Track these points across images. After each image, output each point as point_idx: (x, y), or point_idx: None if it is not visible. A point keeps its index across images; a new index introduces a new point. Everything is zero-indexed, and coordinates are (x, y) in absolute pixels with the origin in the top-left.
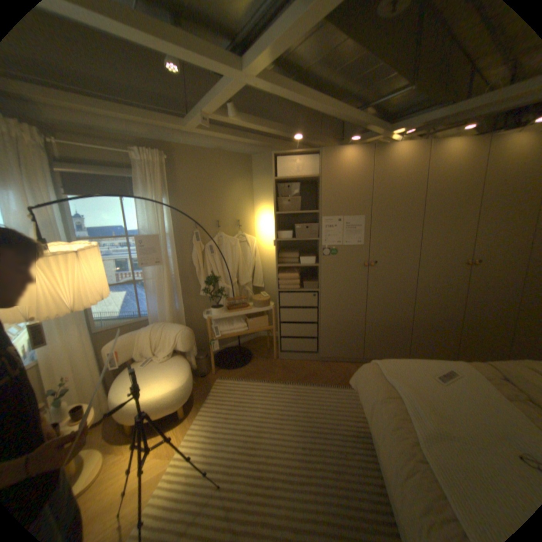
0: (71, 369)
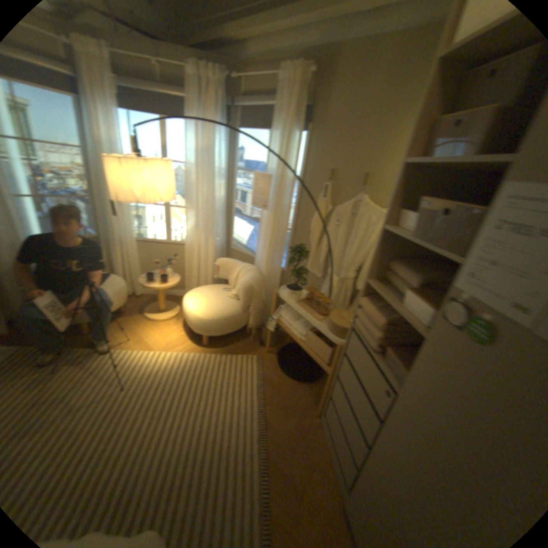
0: (200, 260)
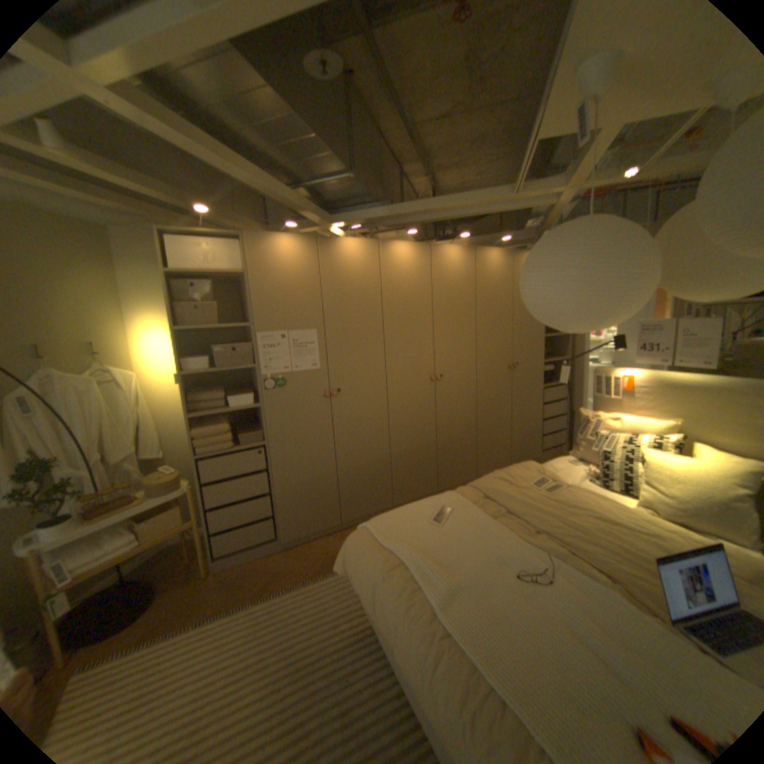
0: None
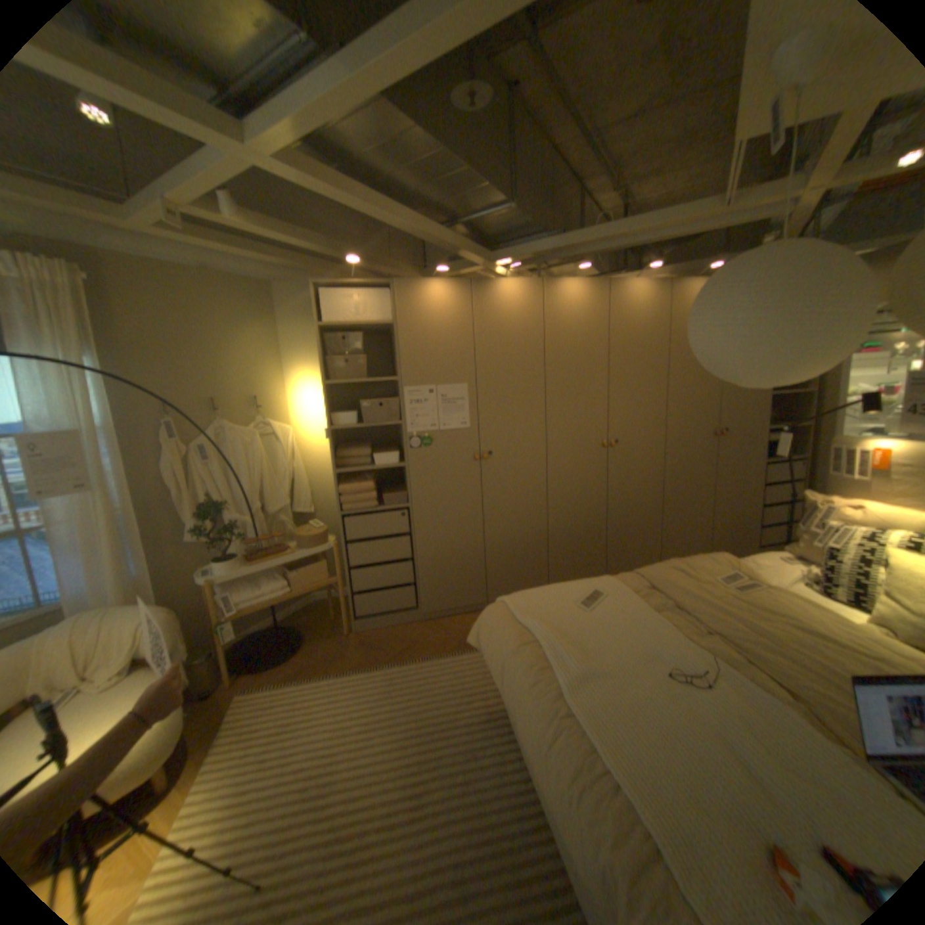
0: None
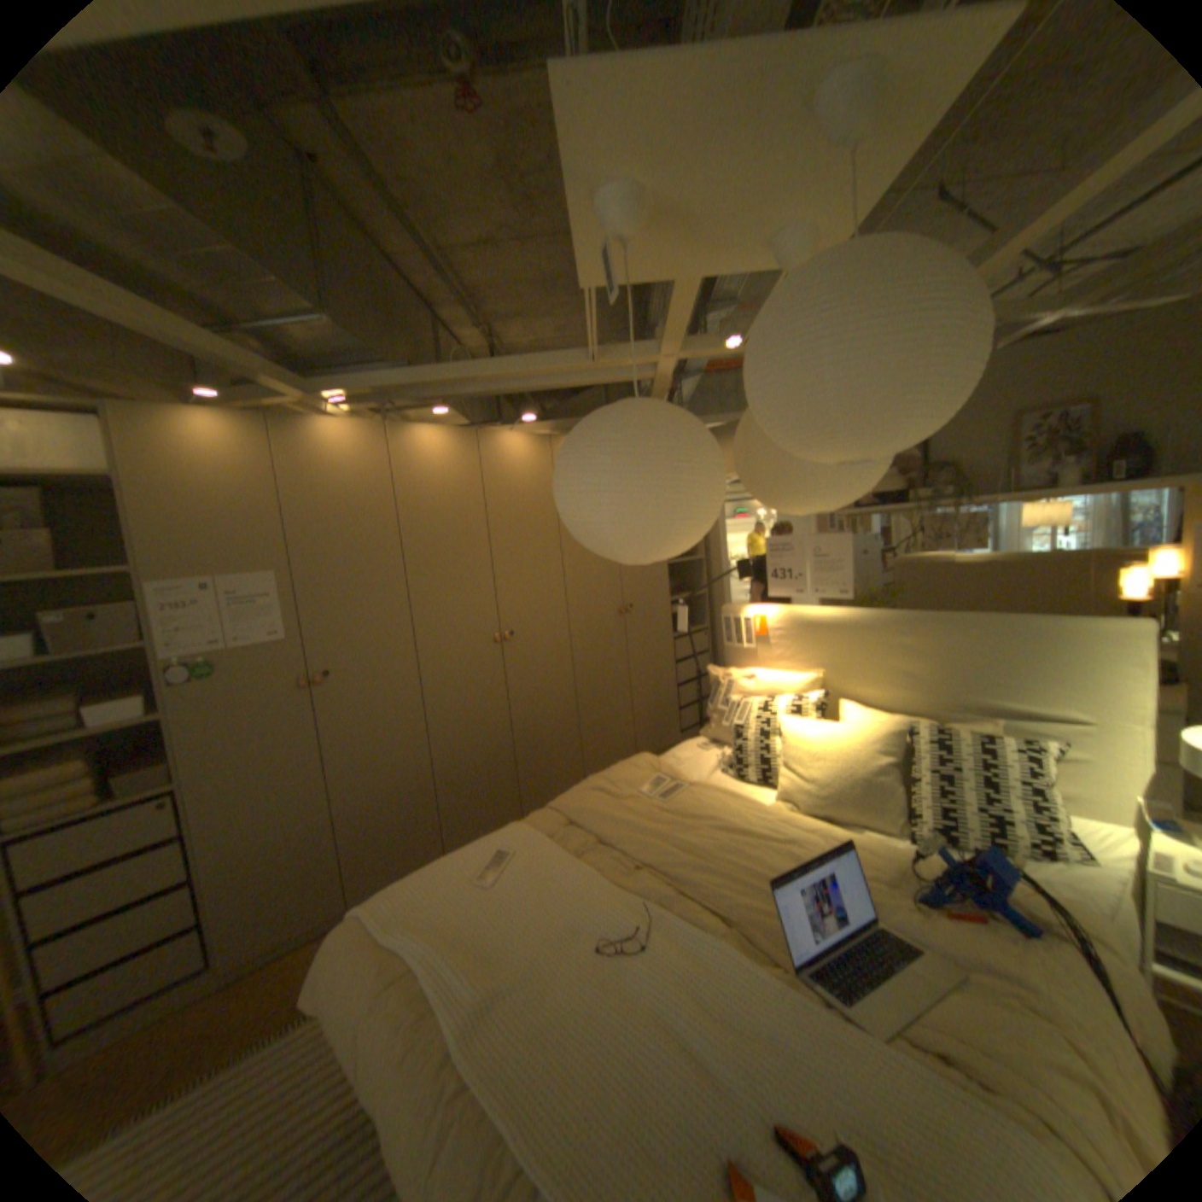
0: None
